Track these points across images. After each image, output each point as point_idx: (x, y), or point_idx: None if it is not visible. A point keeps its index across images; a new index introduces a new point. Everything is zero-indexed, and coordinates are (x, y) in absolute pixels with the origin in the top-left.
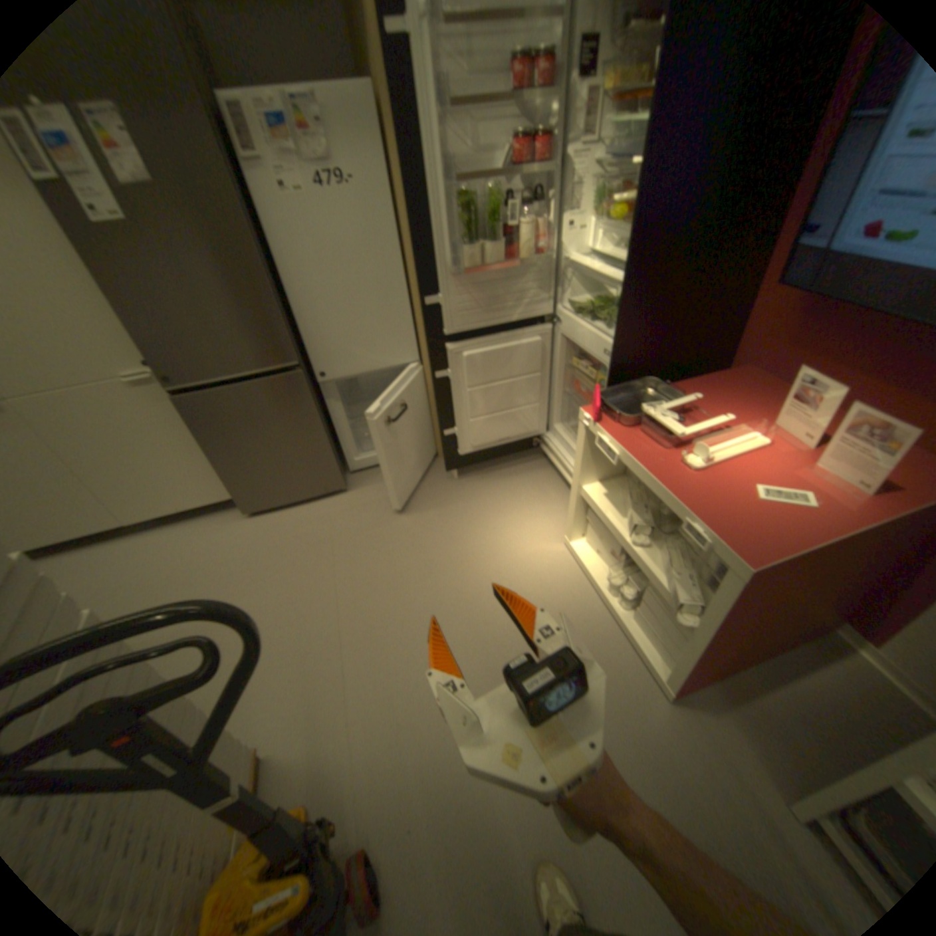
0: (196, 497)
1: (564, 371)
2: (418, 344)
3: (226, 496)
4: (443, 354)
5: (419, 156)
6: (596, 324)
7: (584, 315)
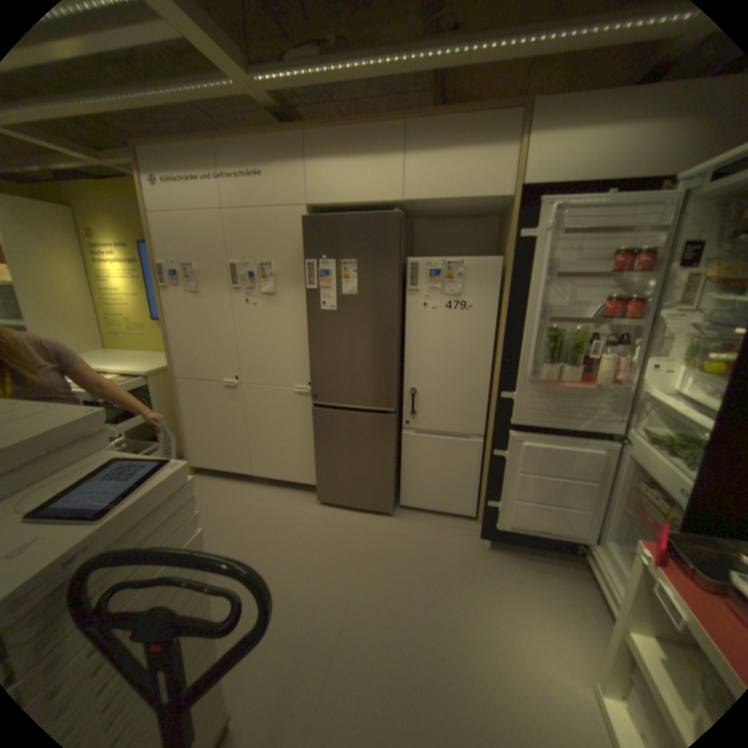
0: (297, 476)
1: (631, 493)
2: (488, 424)
3: (314, 483)
4: (507, 439)
5: (525, 303)
6: (676, 461)
7: (662, 448)
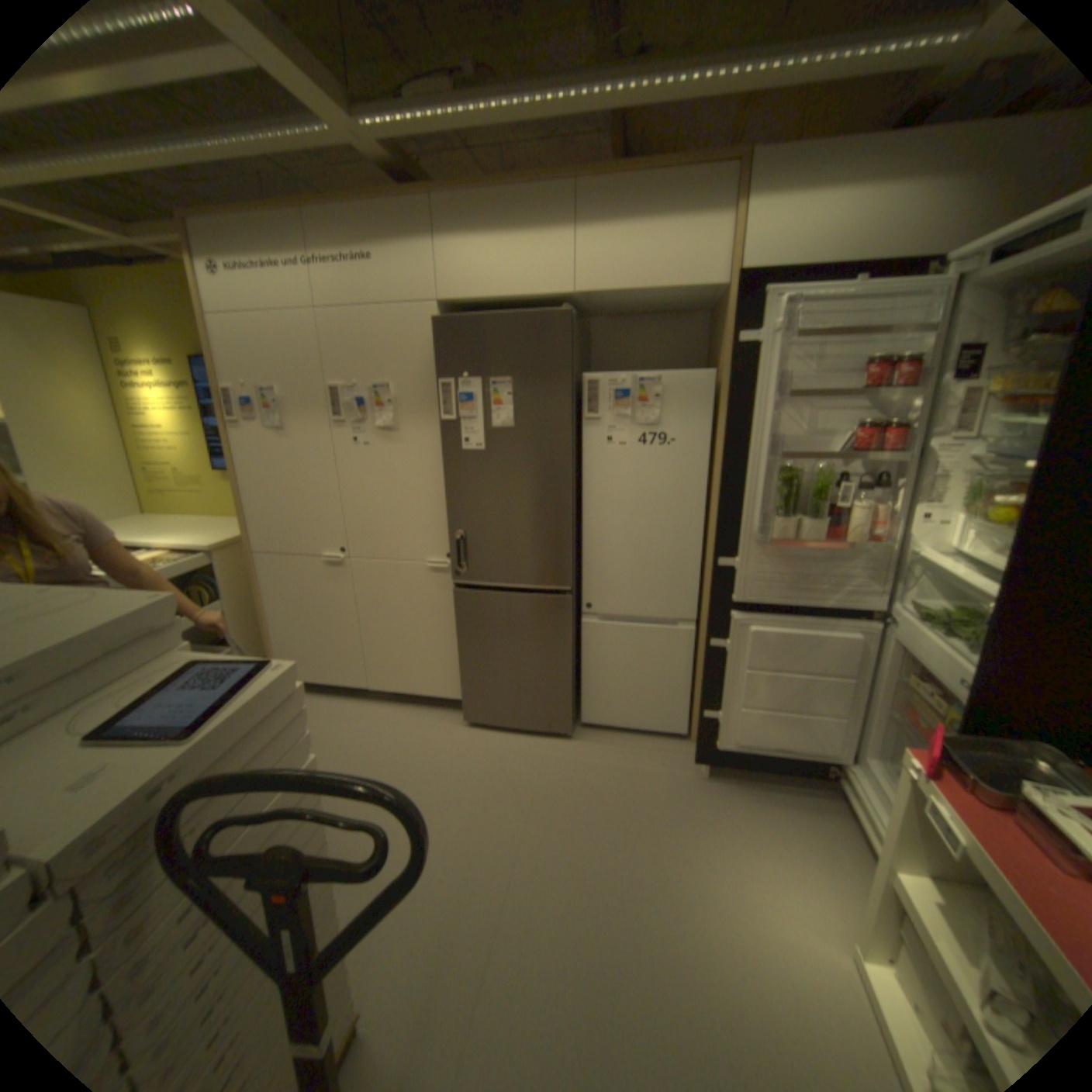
0: (434, 688)
1: (897, 690)
2: (702, 604)
3: (459, 697)
4: (727, 623)
5: (748, 433)
6: (955, 643)
7: (936, 627)
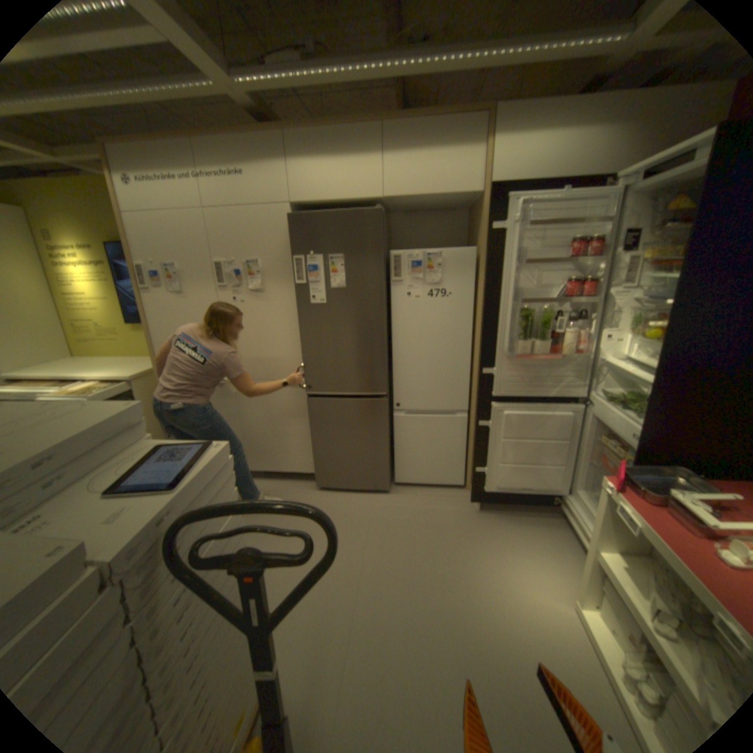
0: (295, 466)
1: (594, 446)
2: (471, 400)
3: (312, 471)
4: (489, 410)
5: (499, 288)
6: (628, 413)
7: (617, 404)
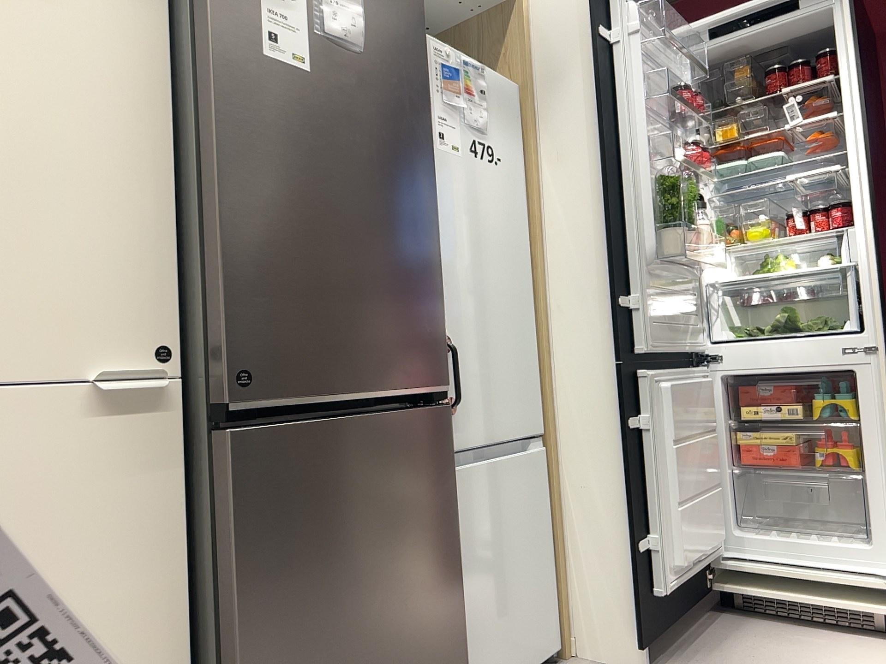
0: None
1: (730, 435)
2: (542, 408)
3: None
4: (636, 389)
5: (617, 139)
6: (803, 332)
7: (767, 335)
